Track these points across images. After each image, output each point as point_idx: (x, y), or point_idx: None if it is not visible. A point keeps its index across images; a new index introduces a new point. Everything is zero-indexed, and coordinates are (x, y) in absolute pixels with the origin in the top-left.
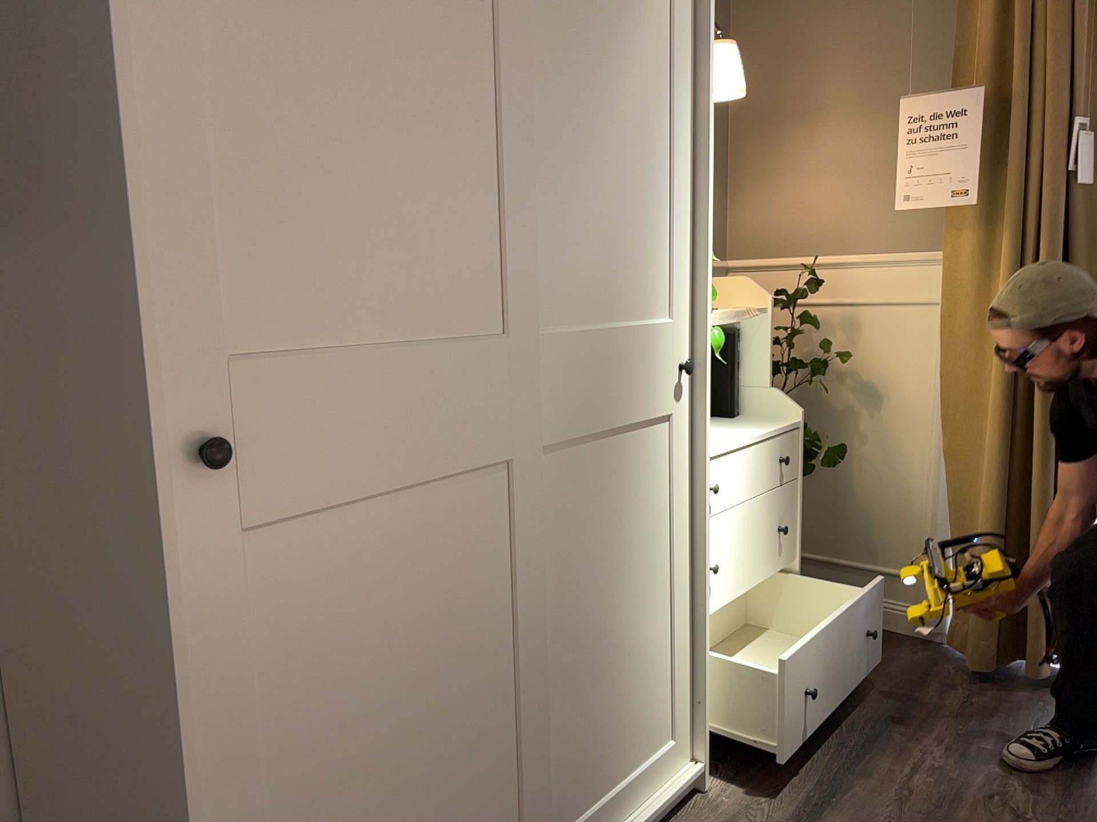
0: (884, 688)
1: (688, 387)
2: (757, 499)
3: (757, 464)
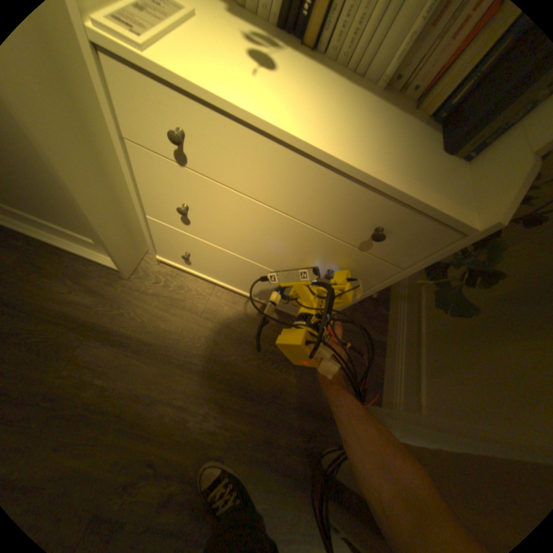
0: (292, 384)
1: None
2: (294, 218)
3: (311, 186)
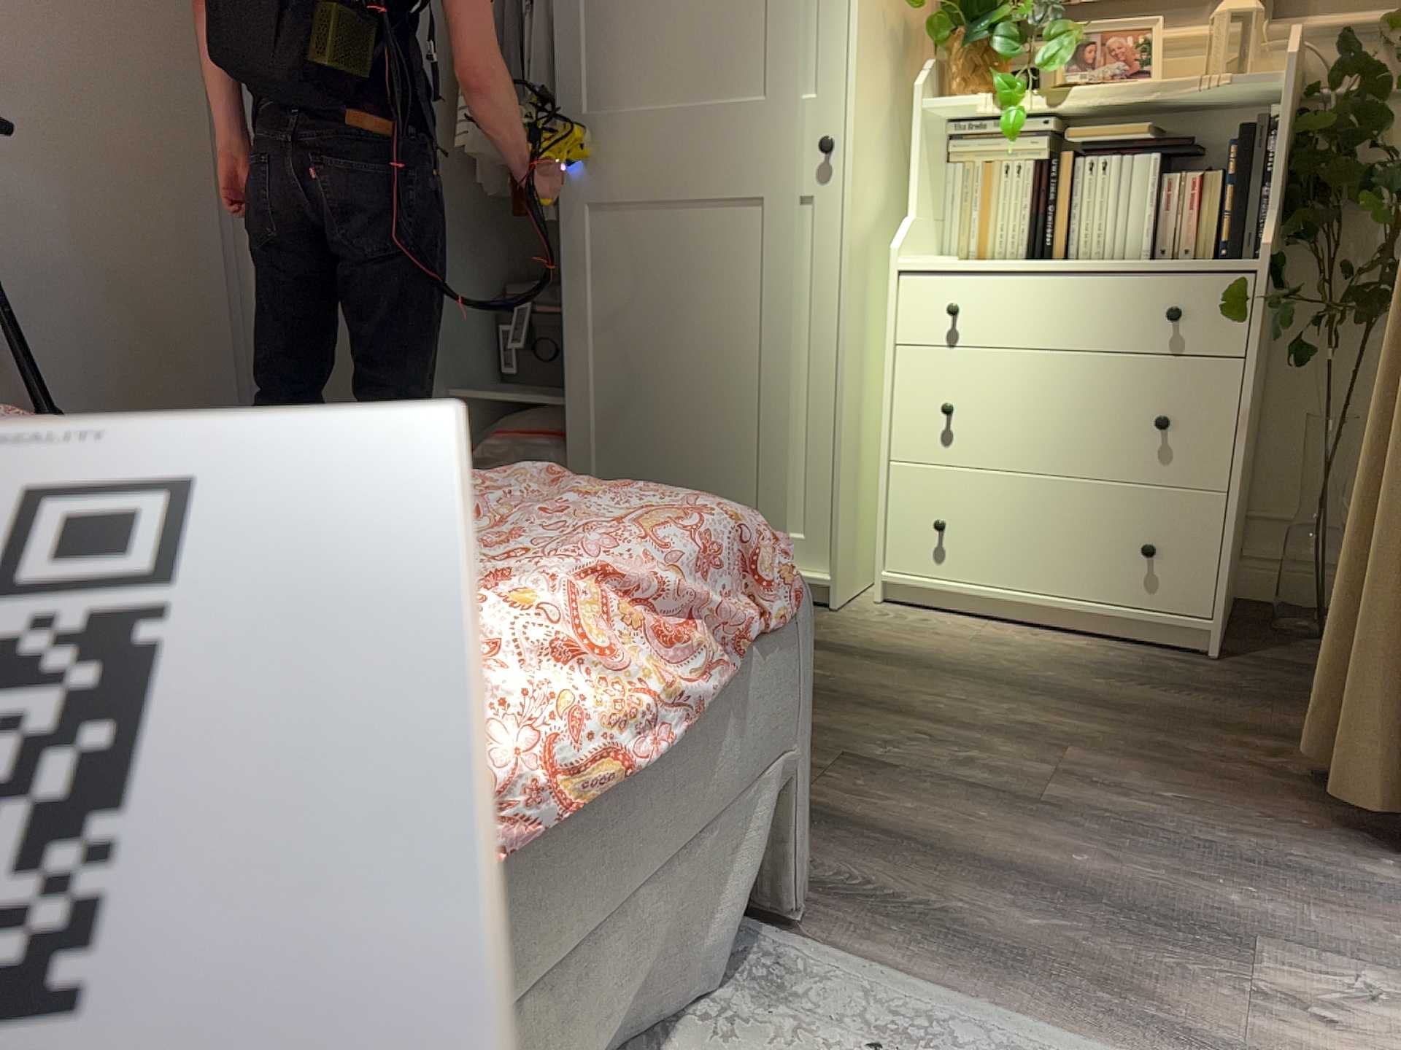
0: (1203, 710)
1: (839, 170)
2: (1082, 355)
3: (1084, 304)
